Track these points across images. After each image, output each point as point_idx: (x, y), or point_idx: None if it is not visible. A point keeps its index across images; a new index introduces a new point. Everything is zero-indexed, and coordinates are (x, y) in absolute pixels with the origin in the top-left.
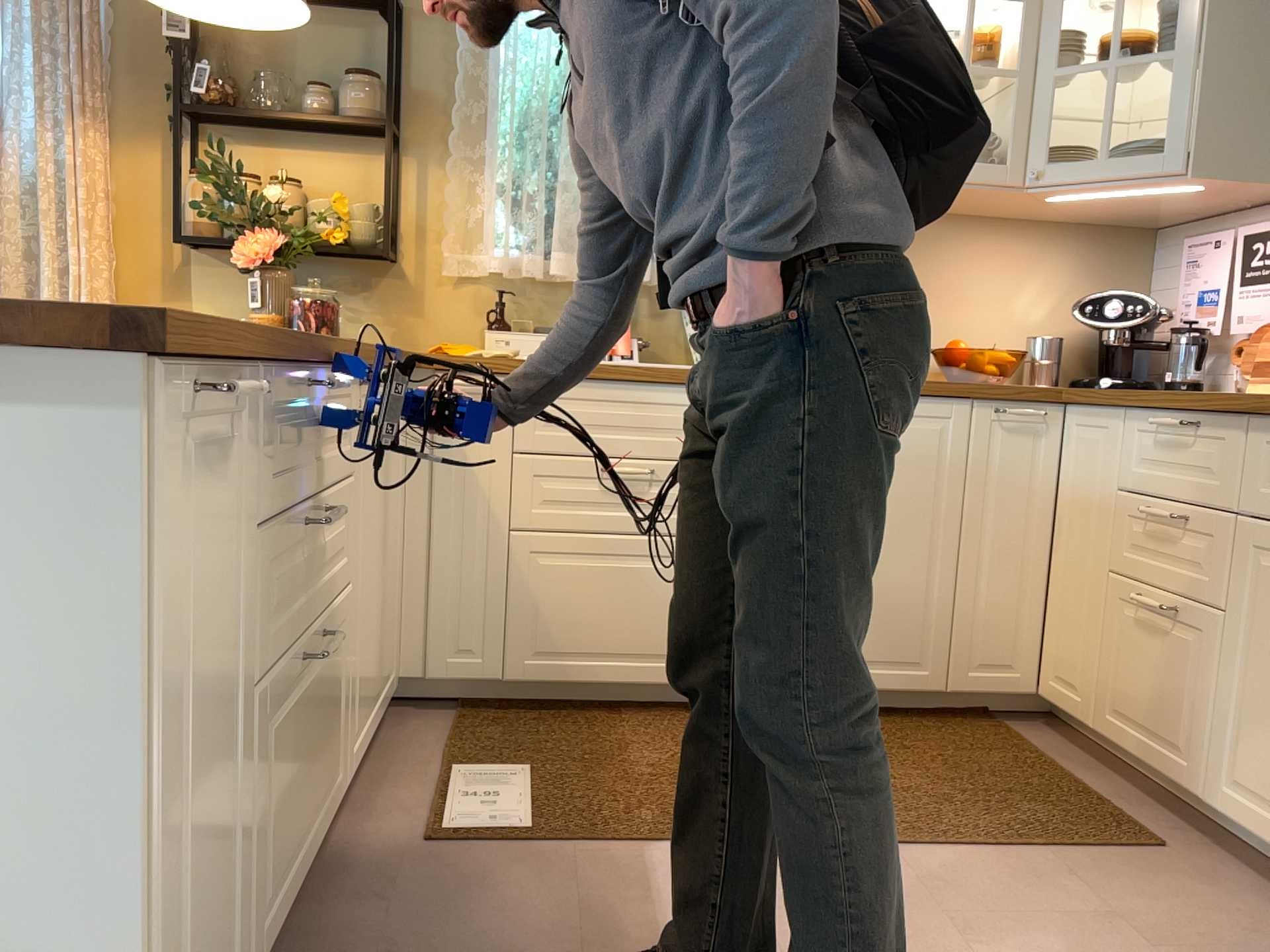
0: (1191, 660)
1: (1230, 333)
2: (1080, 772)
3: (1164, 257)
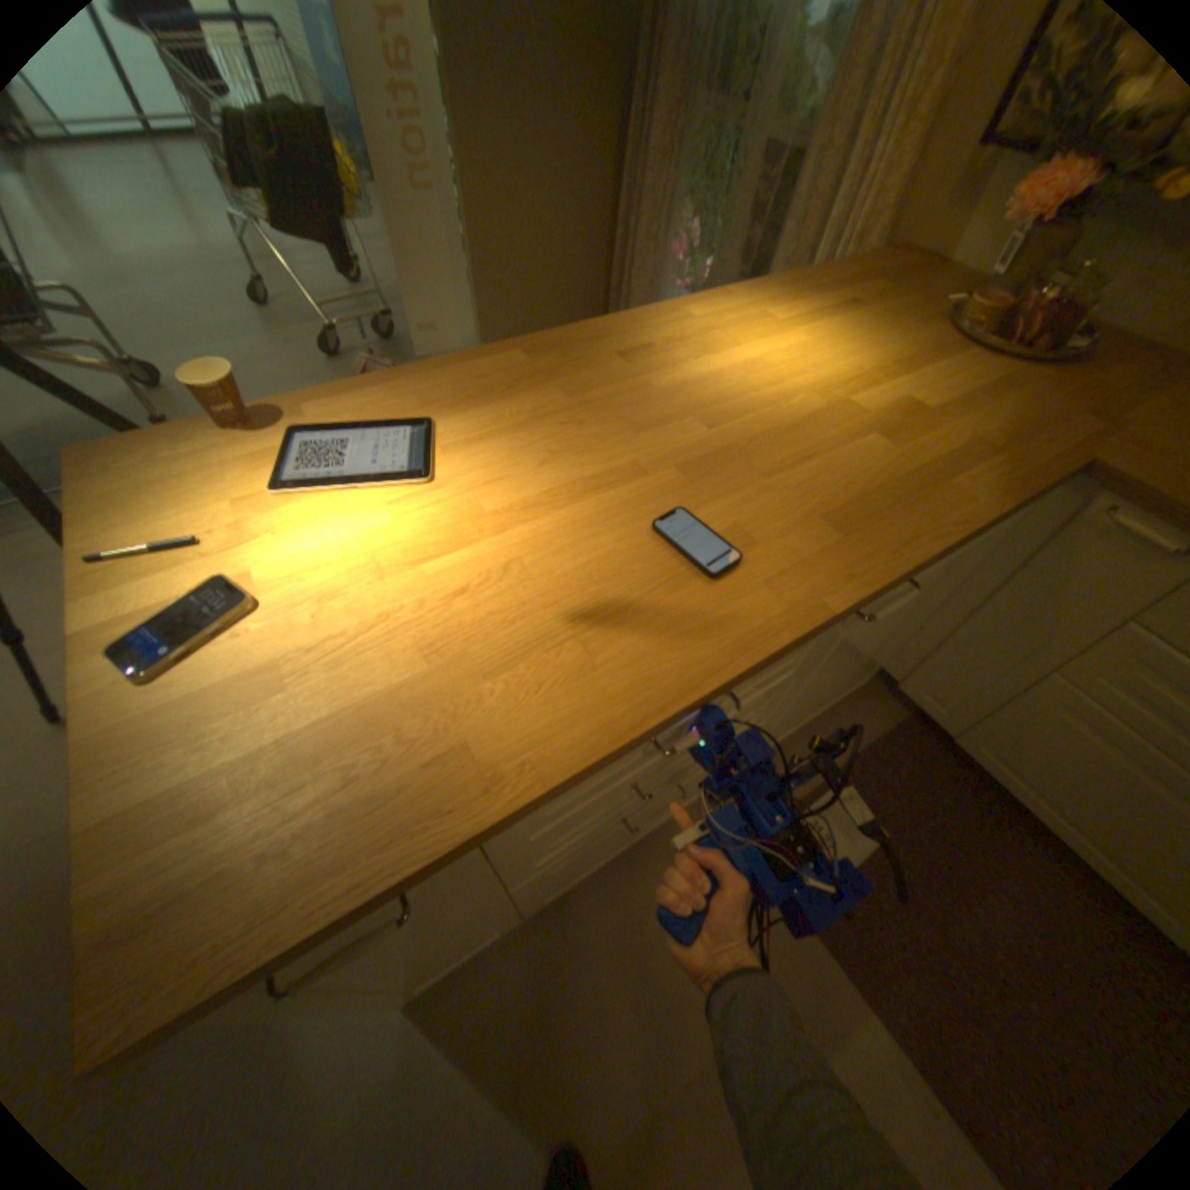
0: None
1: None
2: None
3: None
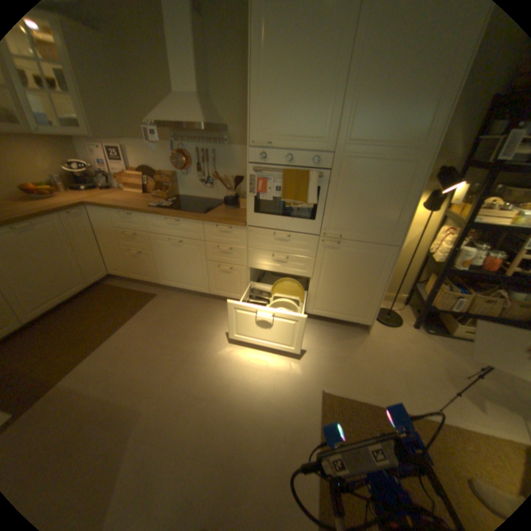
0: (146, 261)
1: (108, 172)
2: (129, 288)
3: (77, 146)
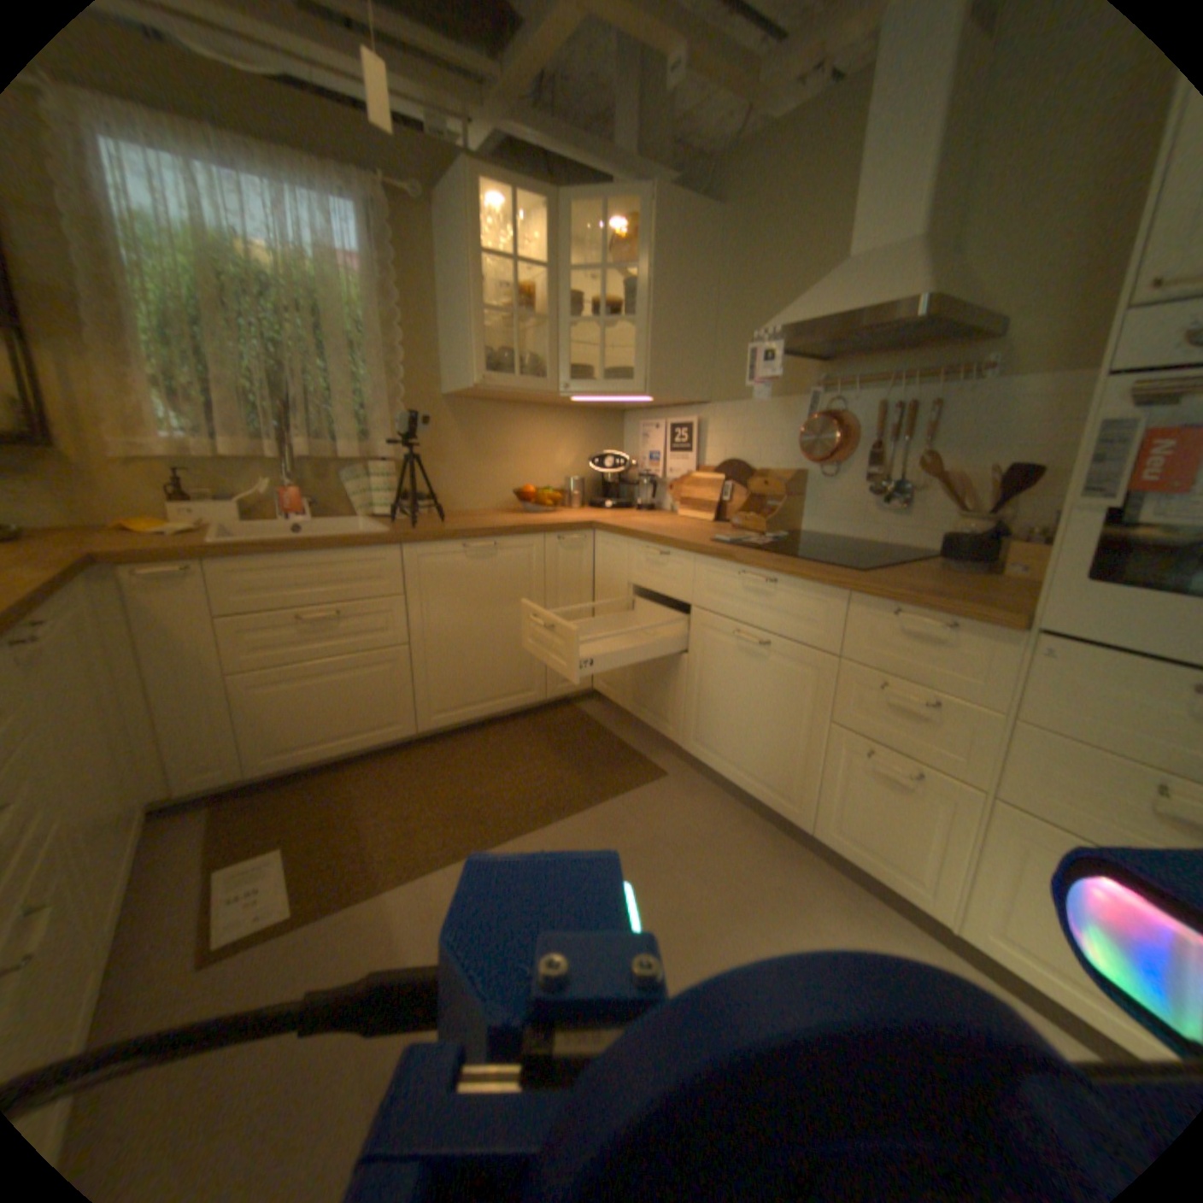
0: (669, 677)
1: (662, 475)
2: (617, 732)
3: (626, 427)
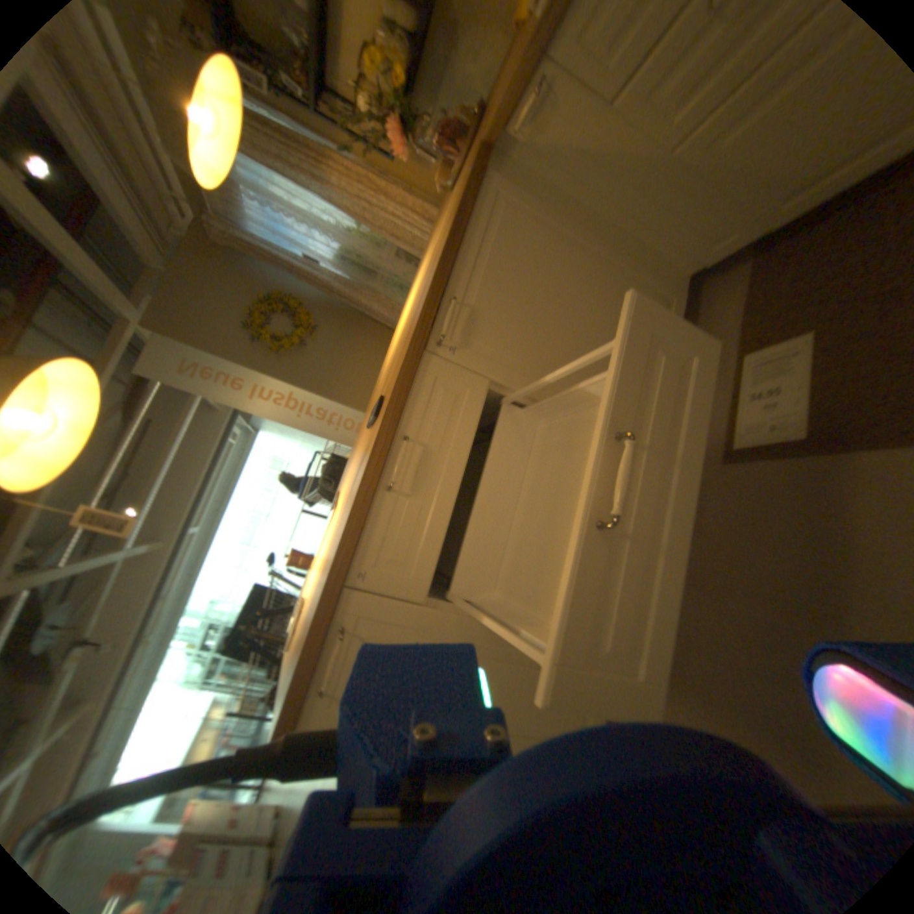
0: None
1: None
2: None
3: None
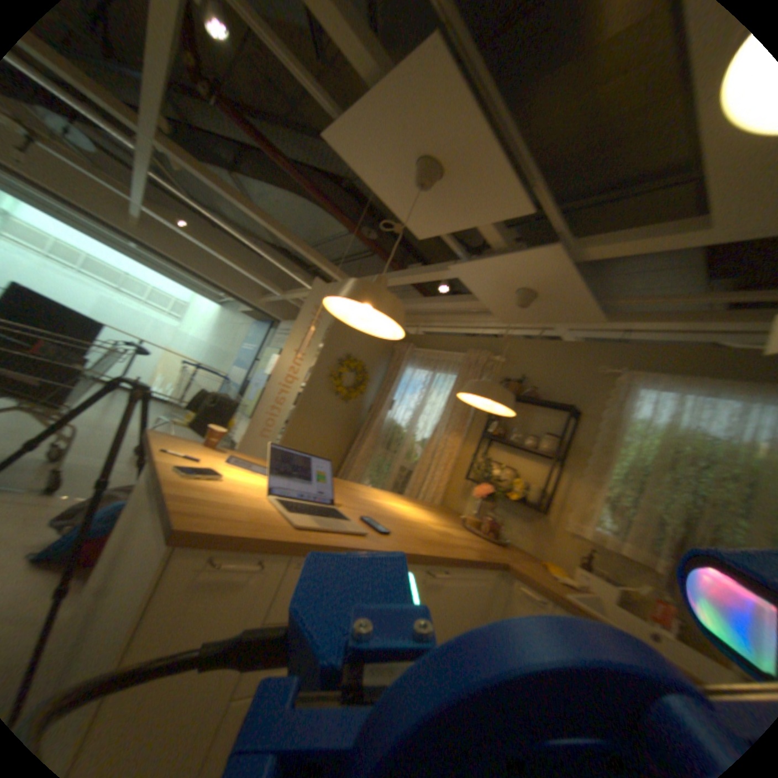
0: None
1: None
2: None
3: None
